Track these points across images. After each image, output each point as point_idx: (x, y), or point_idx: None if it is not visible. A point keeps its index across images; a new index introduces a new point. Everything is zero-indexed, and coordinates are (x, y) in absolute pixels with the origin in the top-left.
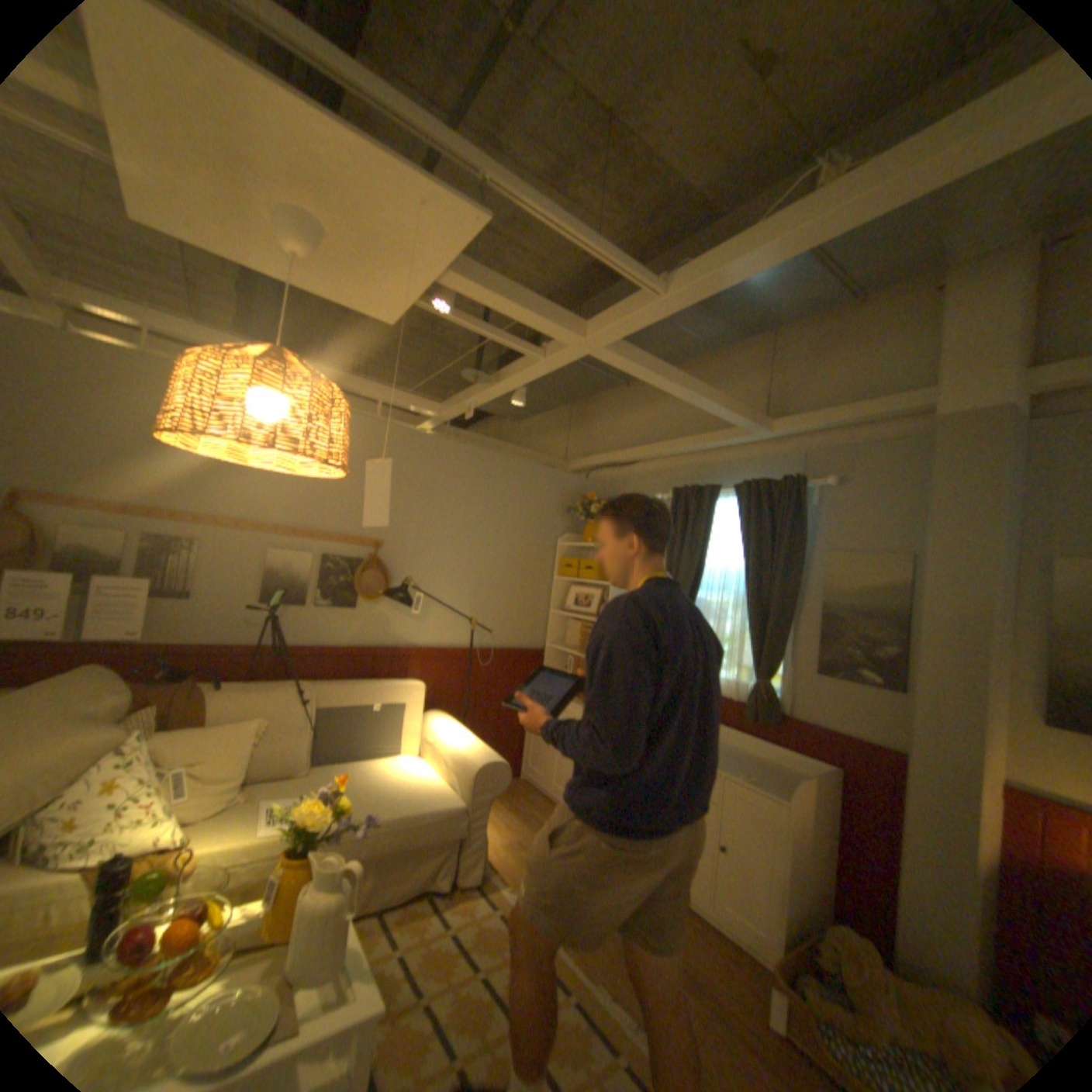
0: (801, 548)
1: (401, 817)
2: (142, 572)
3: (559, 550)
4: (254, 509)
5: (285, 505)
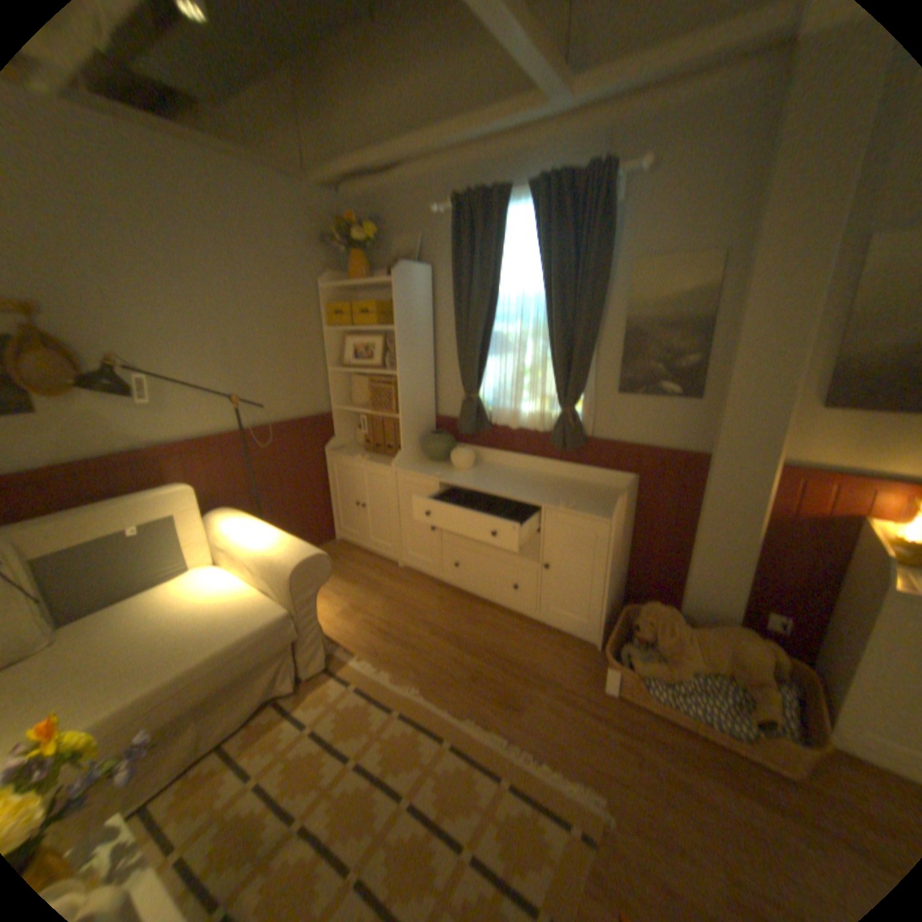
0: (608, 256)
1: (205, 659)
2: None
3: (324, 294)
4: None
5: None
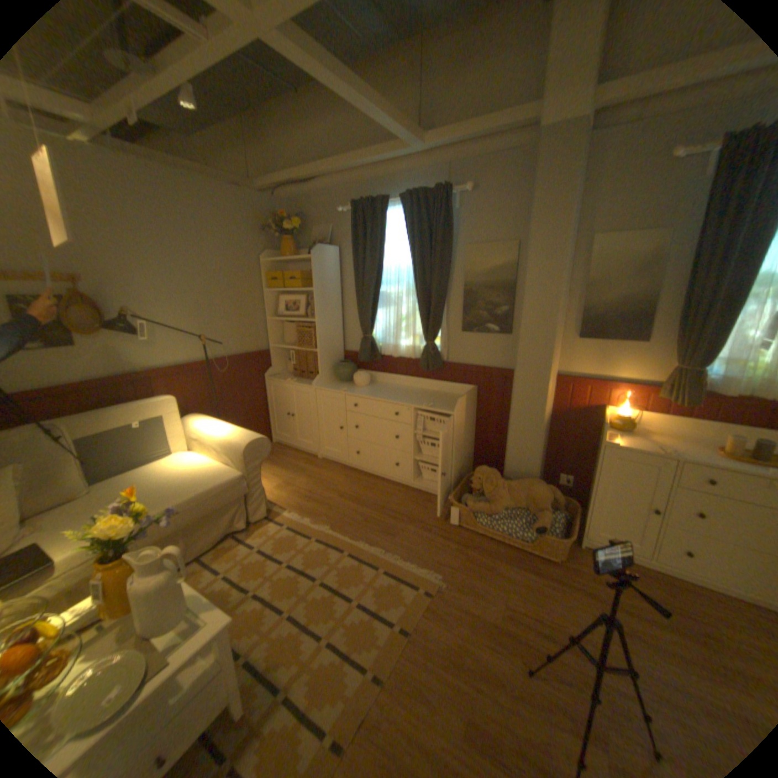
0: (450, 244)
1: (191, 497)
2: None
3: (263, 265)
4: None
5: None
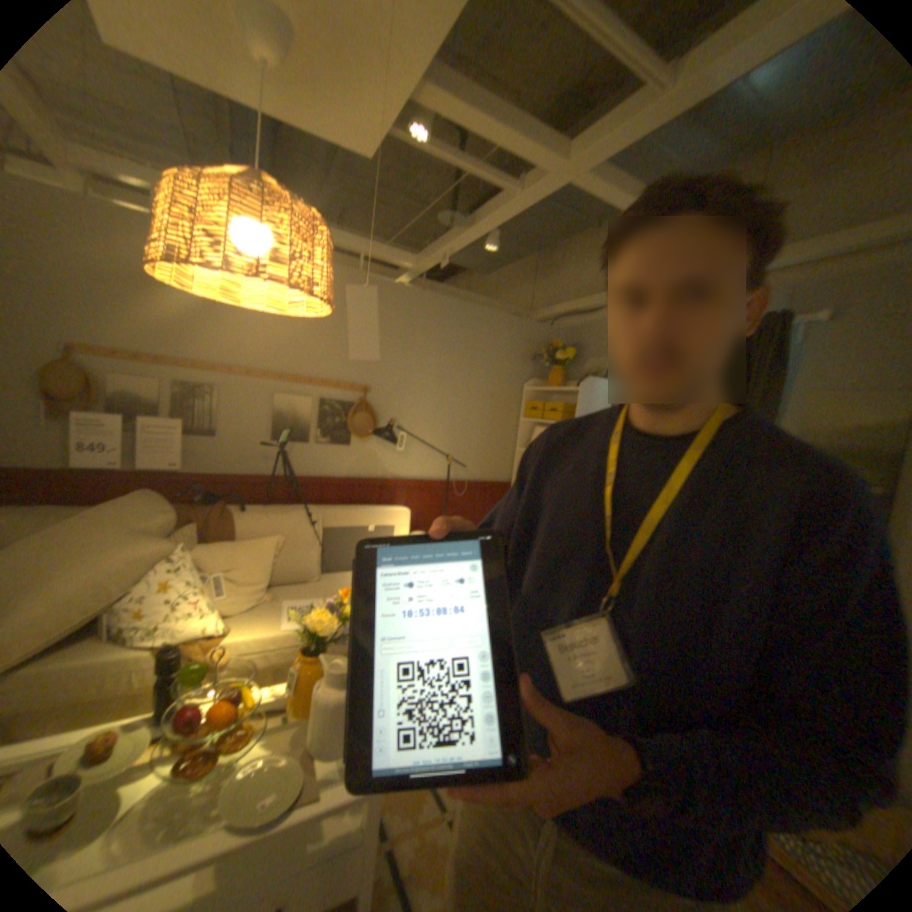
0: (779, 387)
1: None
2: (174, 414)
3: (525, 394)
4: (259, 359)
5: (285, 355)
